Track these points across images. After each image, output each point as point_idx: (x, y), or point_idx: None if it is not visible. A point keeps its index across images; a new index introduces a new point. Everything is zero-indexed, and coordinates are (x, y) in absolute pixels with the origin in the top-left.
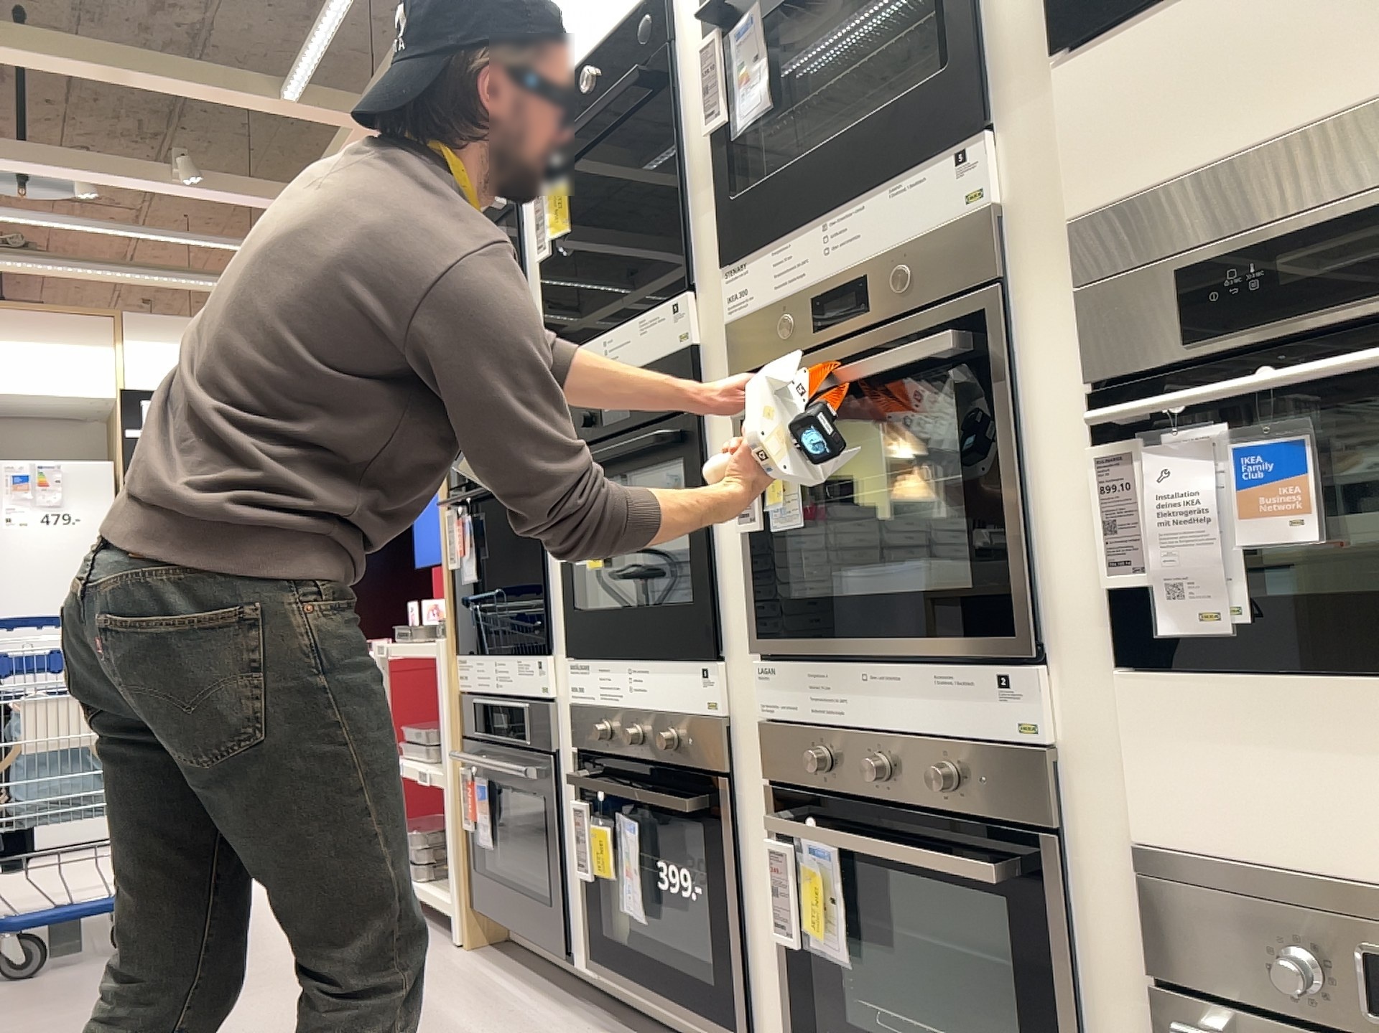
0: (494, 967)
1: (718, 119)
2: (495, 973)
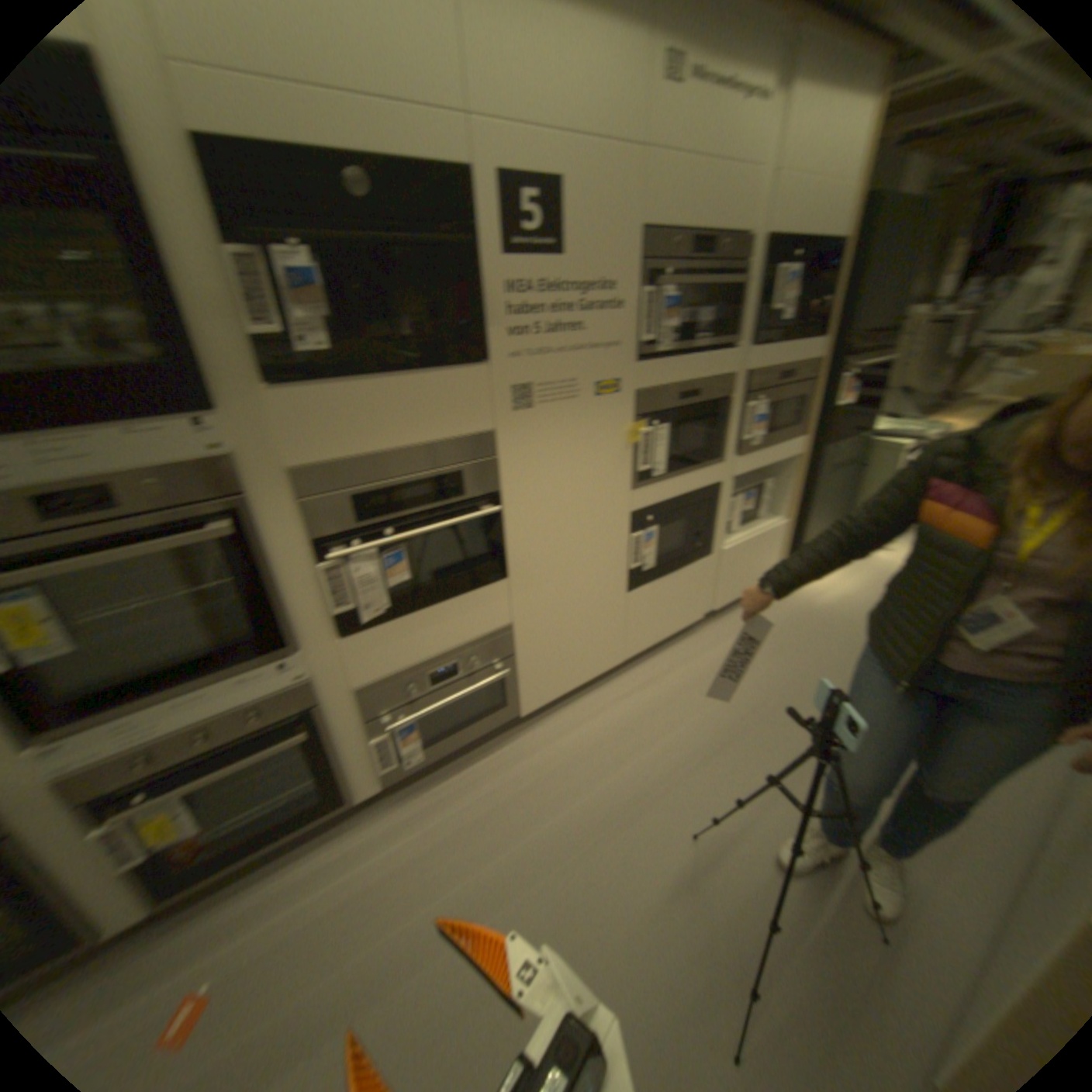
0: None
1: None
2: None
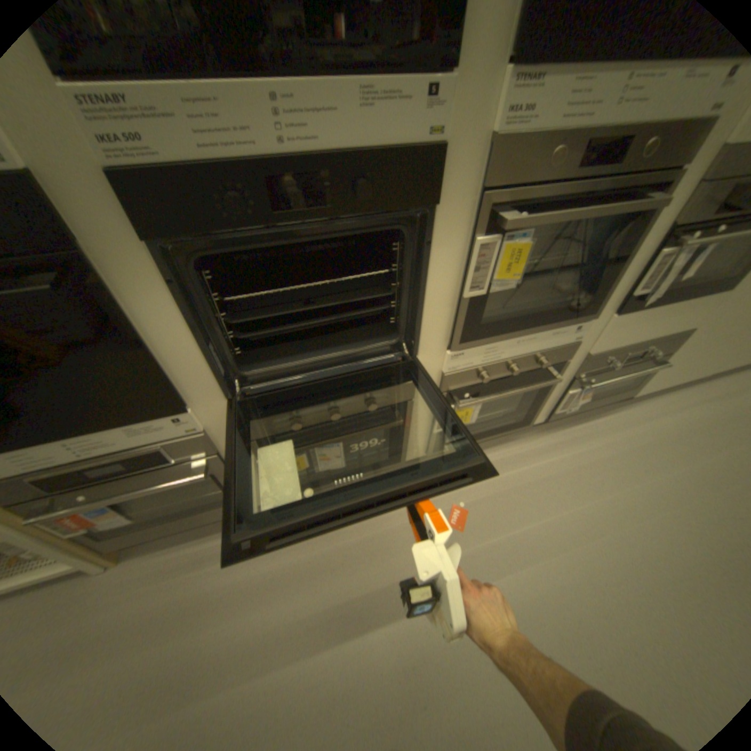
0: (162, 551)
1: None
2: (174, 551)
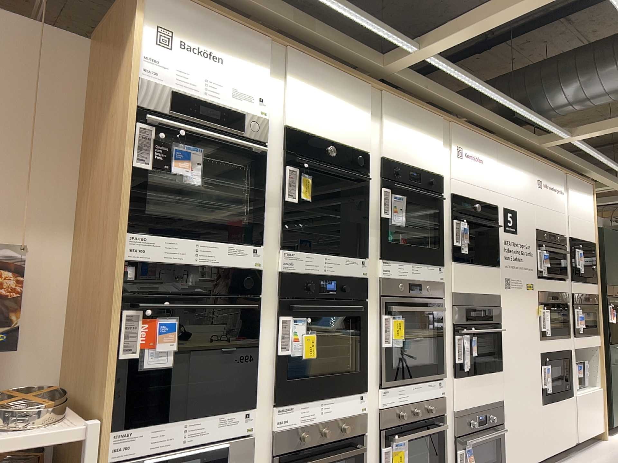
0: None
1: (385, 216)
2: None
